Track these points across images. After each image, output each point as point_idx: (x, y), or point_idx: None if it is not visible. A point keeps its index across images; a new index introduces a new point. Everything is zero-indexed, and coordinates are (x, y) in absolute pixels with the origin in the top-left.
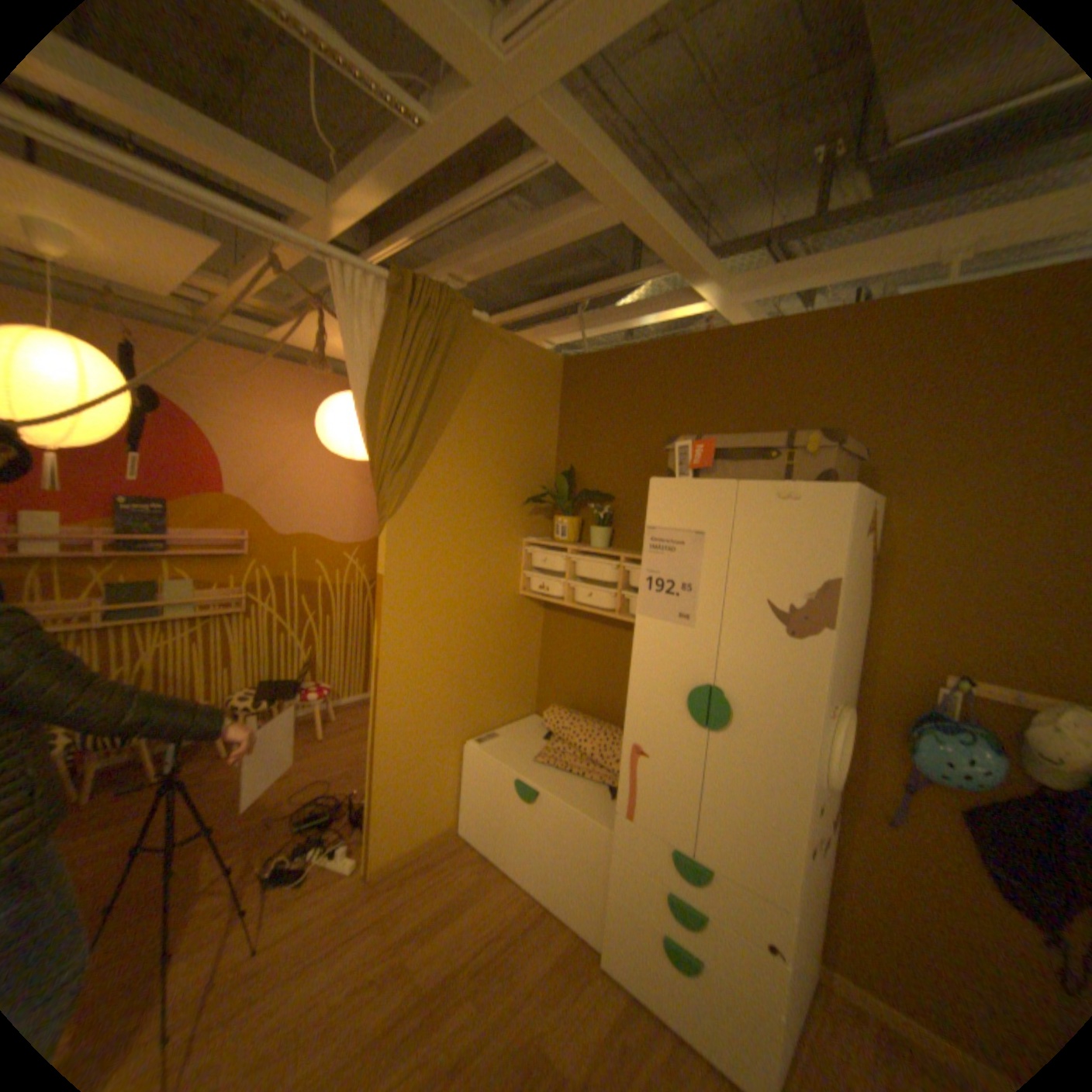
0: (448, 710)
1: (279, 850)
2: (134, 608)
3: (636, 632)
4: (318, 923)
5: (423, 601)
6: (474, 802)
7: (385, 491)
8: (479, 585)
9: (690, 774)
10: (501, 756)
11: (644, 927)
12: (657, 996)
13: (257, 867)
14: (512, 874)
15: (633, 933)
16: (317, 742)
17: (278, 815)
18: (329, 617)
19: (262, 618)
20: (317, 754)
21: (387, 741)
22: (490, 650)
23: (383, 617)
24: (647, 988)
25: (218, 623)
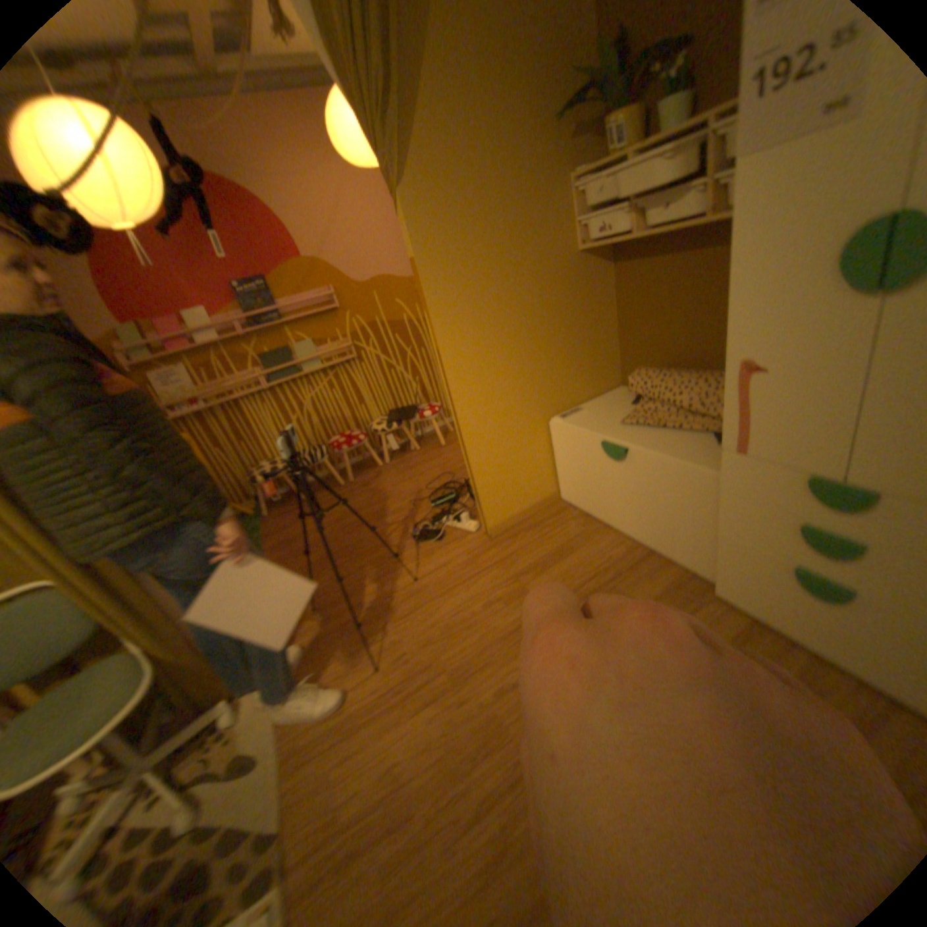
0: (523, 388)
1: (423, 516)
2: (280, 366)
3: (738, 187)
4: (455, 559)
5: (465, 276)
6: (568, 467)
7: (380, 144)
8: (525, 245)
9: (842, 371)
10: (585, 422)
11: (767, 557)
12: (786, 617)
13: (410, 527)
14: (614, 521)
15: (752, 563)
16: (440, 445)
17: (419, 494)
18: (421, 346)
19: (370, 357)
20: (442, 453)
21: (469, 422)
22: (556, 321)
23: (427, 301)
24: (772, 610)
25: (341, 367)
